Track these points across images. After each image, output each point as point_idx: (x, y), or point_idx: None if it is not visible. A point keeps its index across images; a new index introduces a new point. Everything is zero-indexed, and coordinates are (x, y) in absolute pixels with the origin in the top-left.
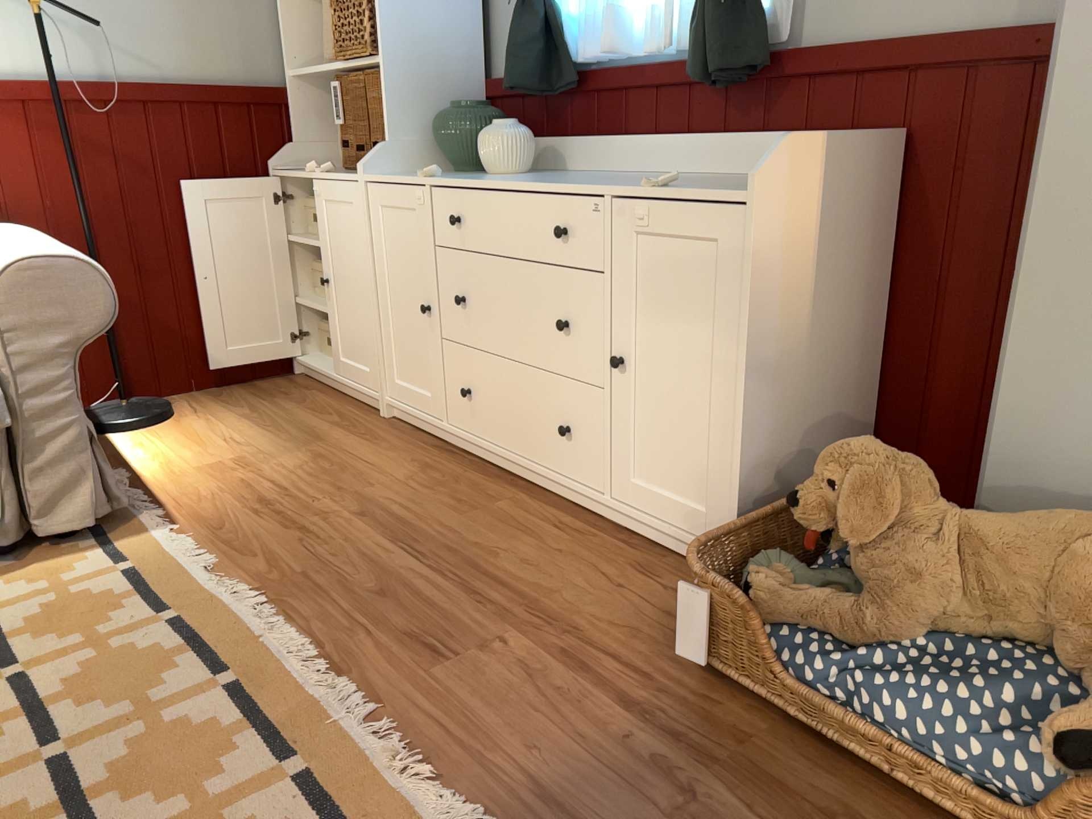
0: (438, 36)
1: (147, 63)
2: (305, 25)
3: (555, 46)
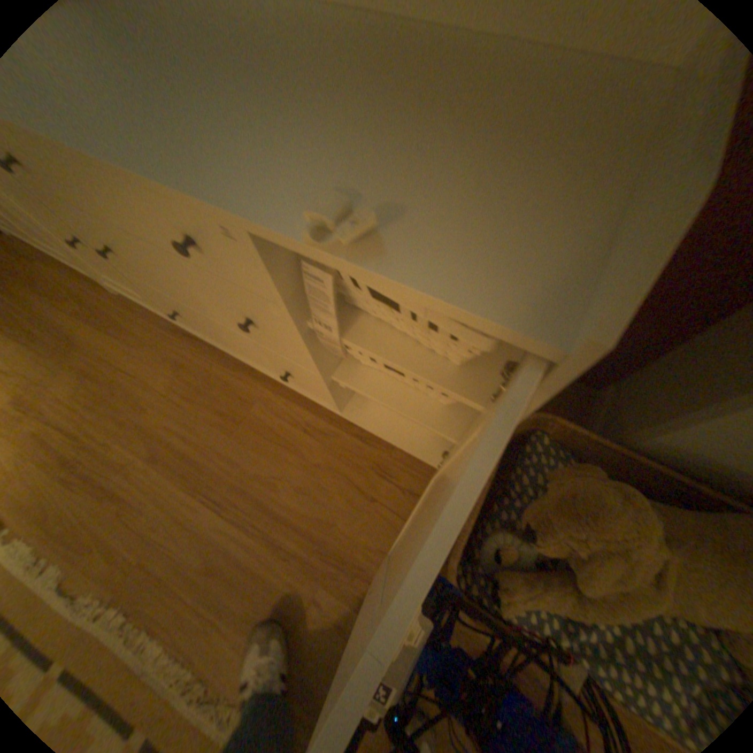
0: None
1: None
2: None
3: None
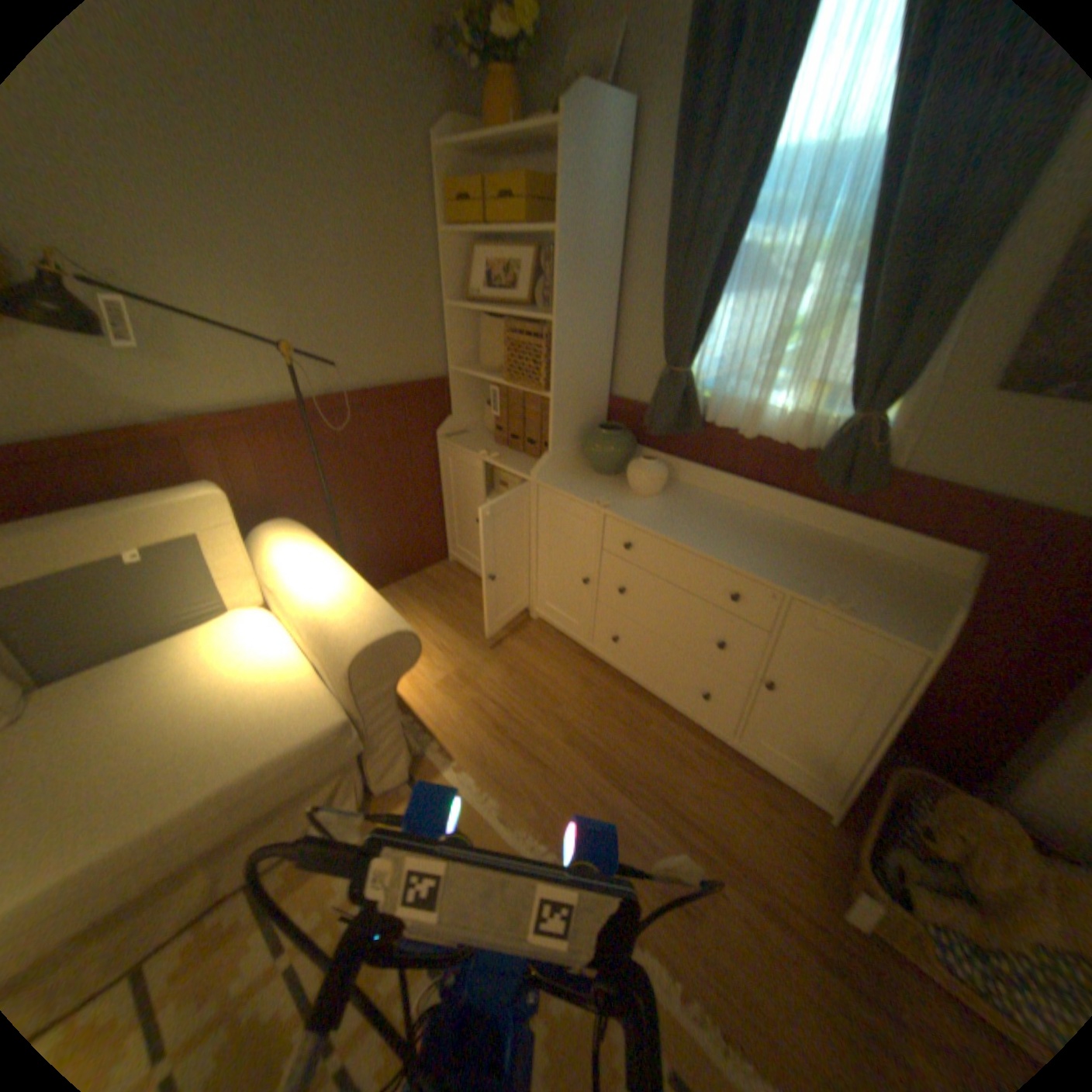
0: (588, 372)
1: (356, 372)
2: (463, 328)
3: (687, 400)
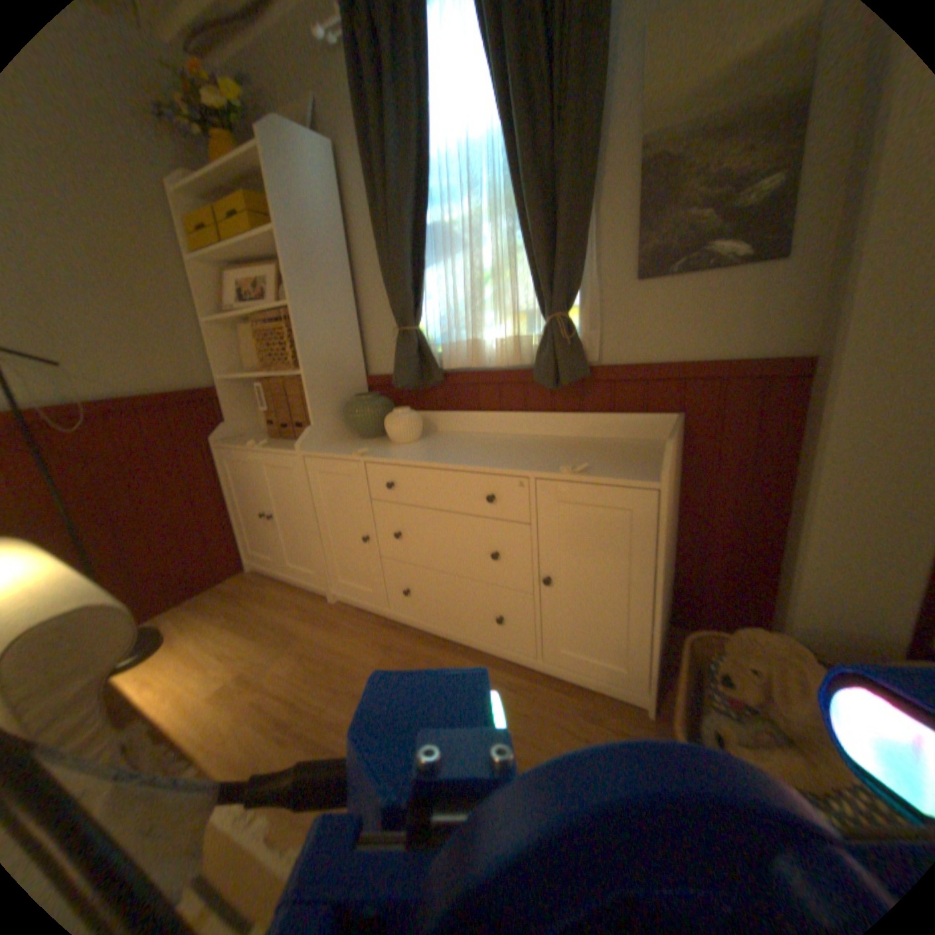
0: (337, 350)
1: (101, 380)
2: (224, 340)
3: (425, 356)
